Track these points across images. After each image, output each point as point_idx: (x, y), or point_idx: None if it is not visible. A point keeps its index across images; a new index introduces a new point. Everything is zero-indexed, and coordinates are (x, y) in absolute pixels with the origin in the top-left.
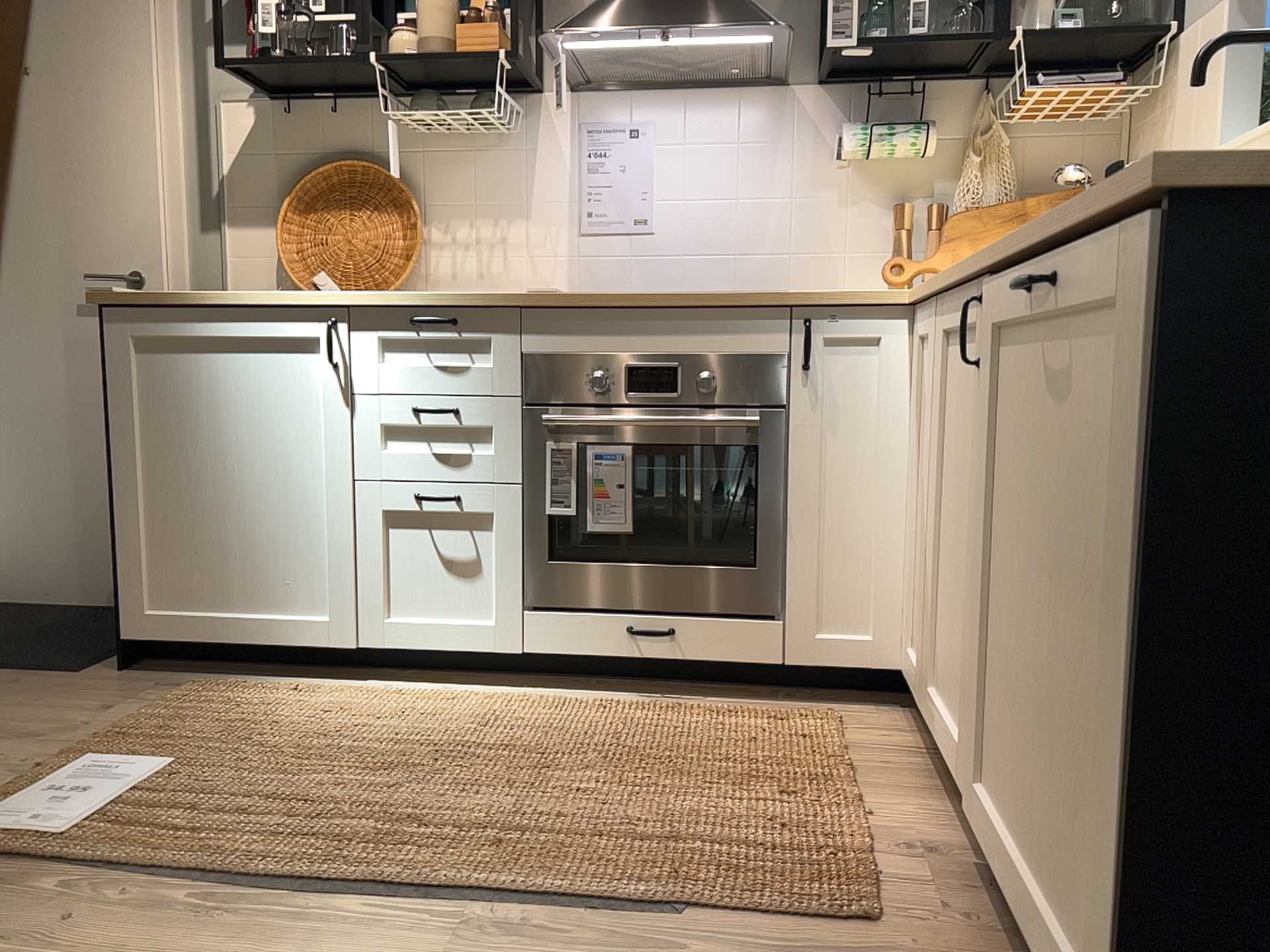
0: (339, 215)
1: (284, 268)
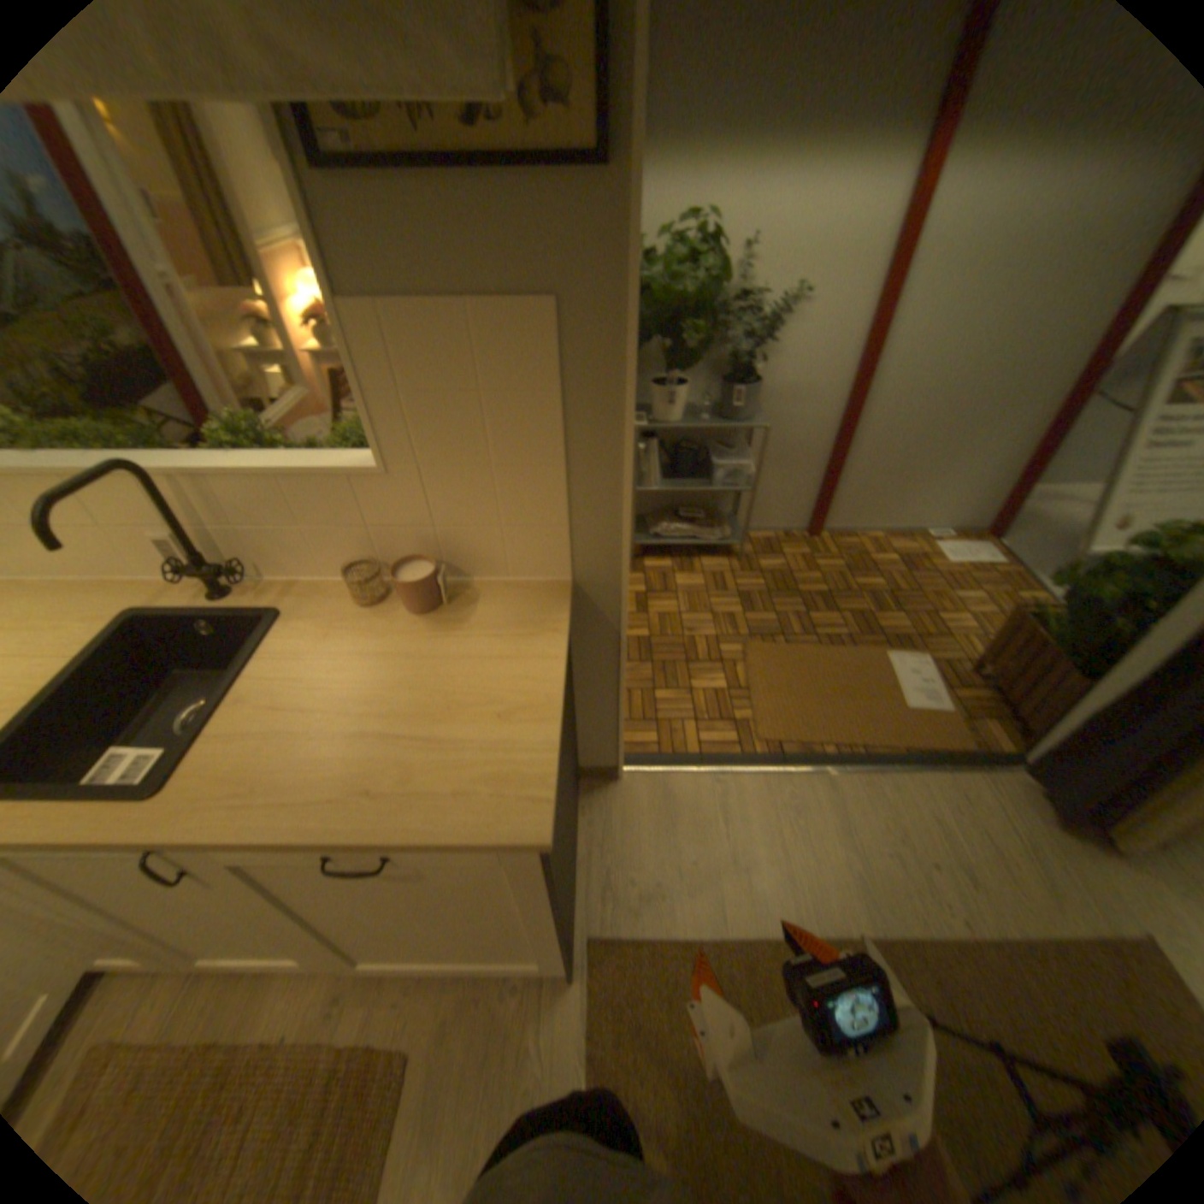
0: None
1: None
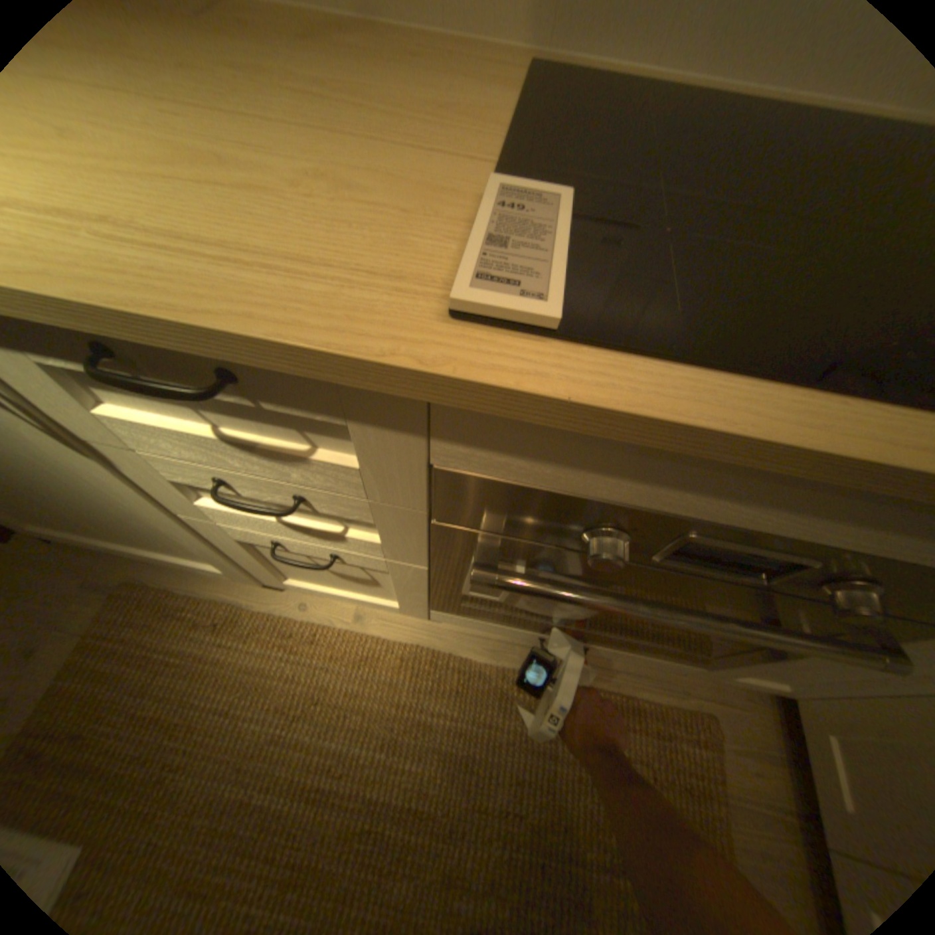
0: None
1: None
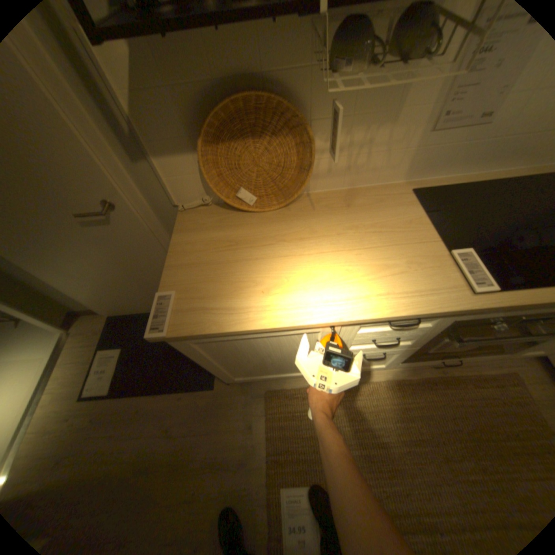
0: (247, 141)
1: (218, 193)
